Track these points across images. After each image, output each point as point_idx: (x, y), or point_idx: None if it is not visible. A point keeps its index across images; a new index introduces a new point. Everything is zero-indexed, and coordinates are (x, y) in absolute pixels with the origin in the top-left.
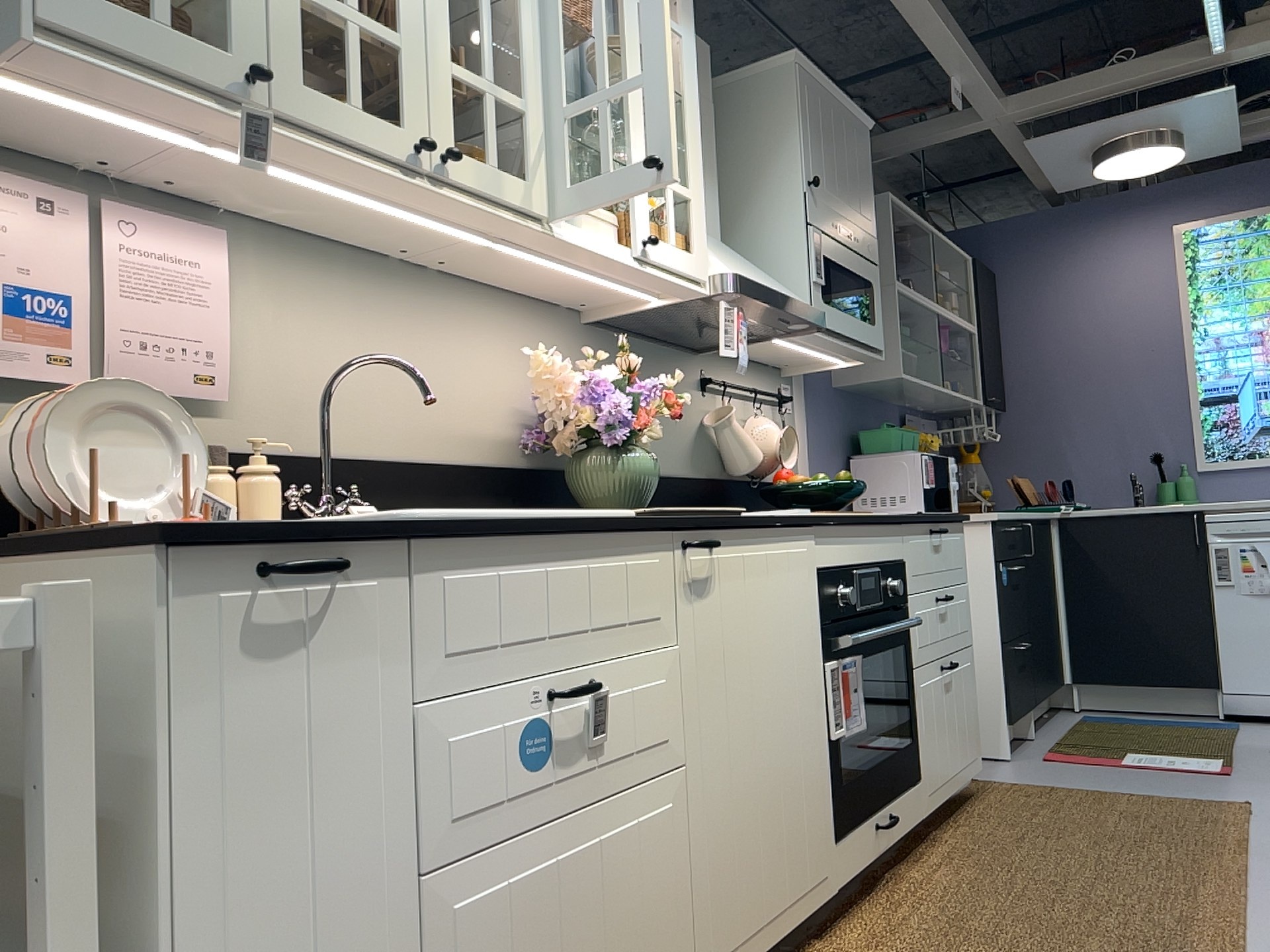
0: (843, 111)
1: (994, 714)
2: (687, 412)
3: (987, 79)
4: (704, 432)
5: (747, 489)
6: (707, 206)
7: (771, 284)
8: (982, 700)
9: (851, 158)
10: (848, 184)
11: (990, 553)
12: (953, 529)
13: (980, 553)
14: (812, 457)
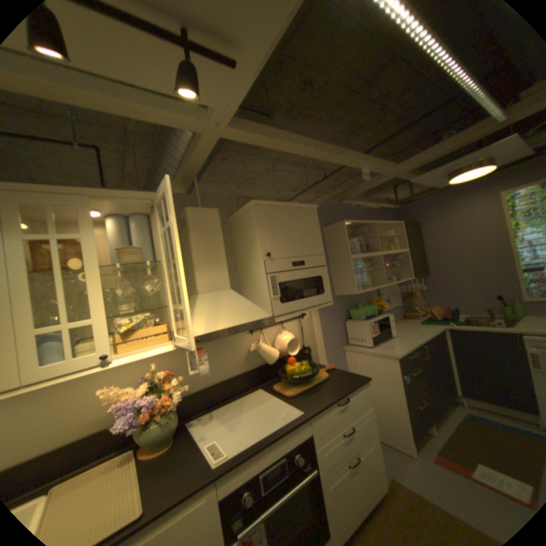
0: (293, 209)
1: (407, 439)
2: (239, 347)
3: (381, 162)
4: (251, 350)
5: (269, 372)
6: (217, 278)
7: (234, 318)
8: (402, 431)
9: (299, 228)
10: (298, 240)
11: (398, 371)
12: (357, 391)
13: (394, 371)
14: (321, 330)
